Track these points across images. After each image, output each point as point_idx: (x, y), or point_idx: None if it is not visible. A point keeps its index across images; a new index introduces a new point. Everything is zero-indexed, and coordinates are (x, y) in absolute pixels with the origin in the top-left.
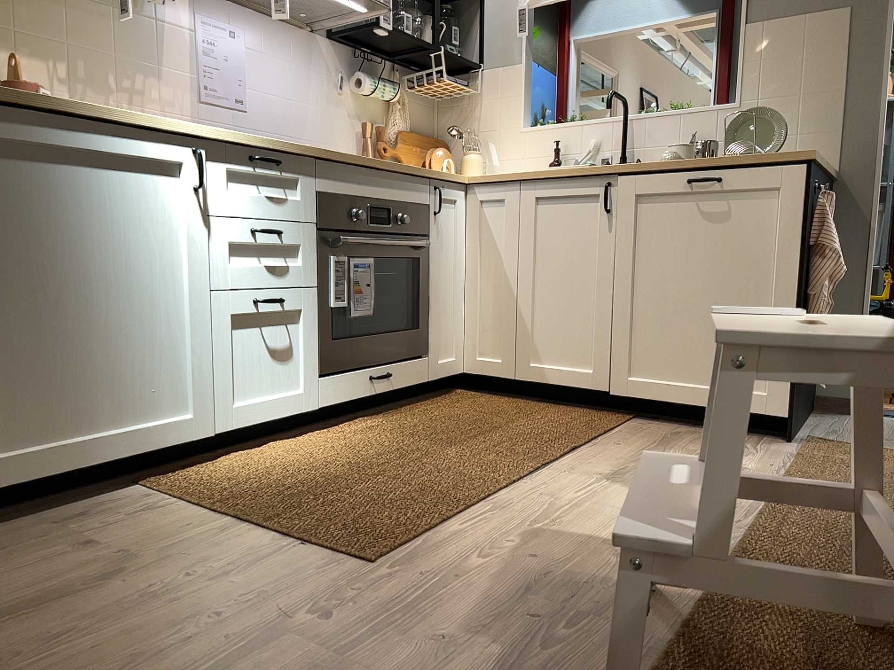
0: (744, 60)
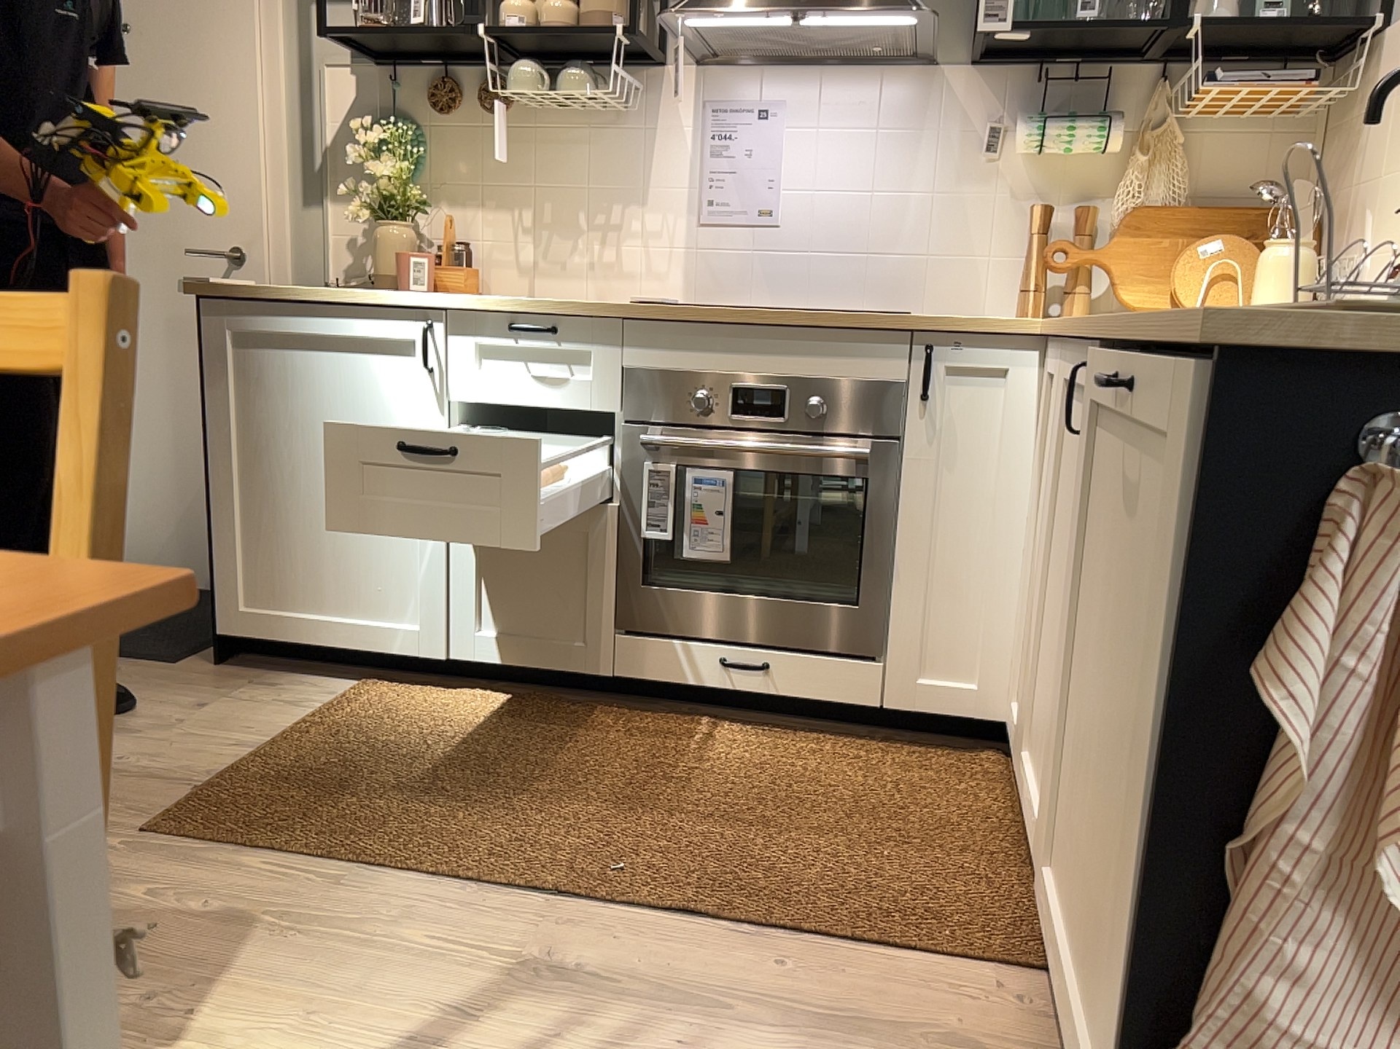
0: None
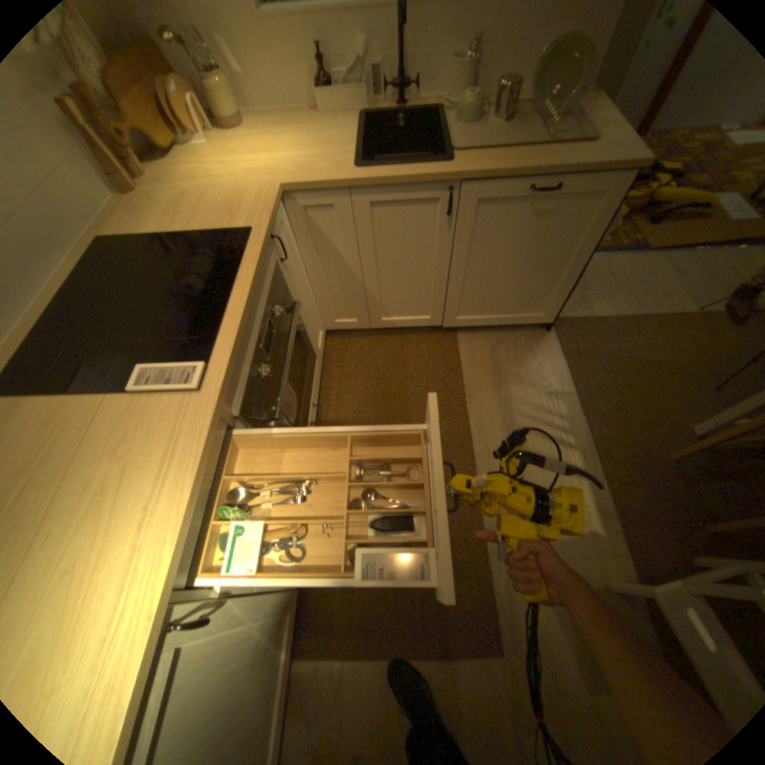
0: None
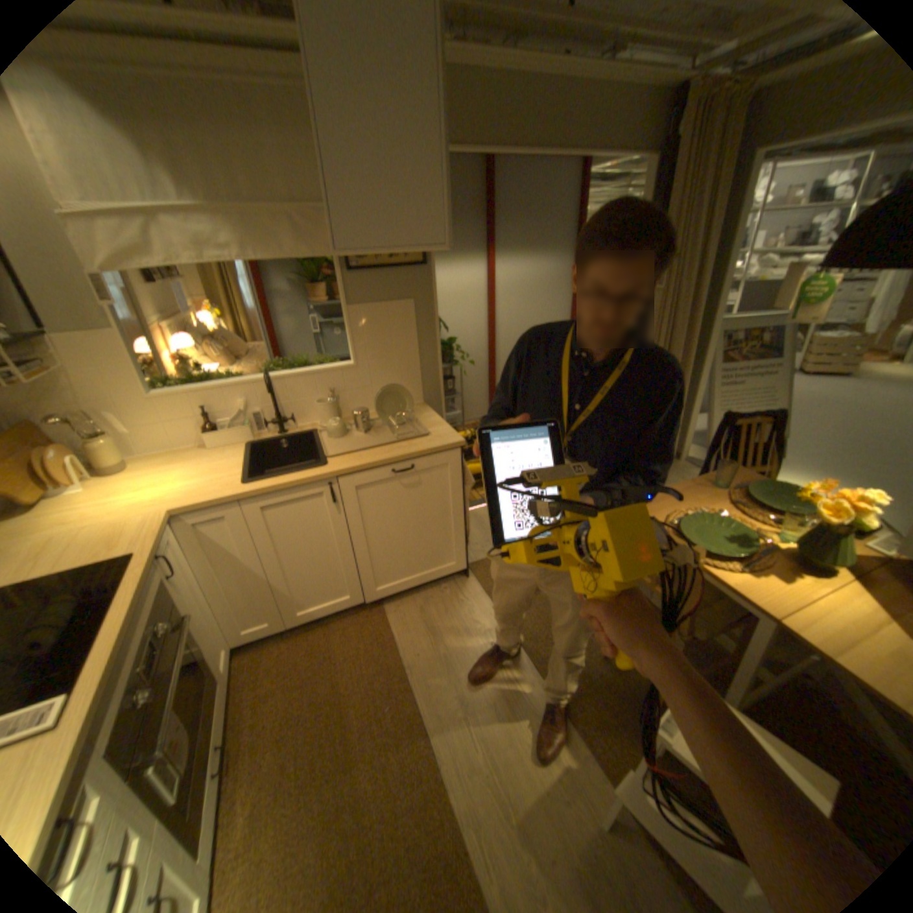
0: (352, 332)
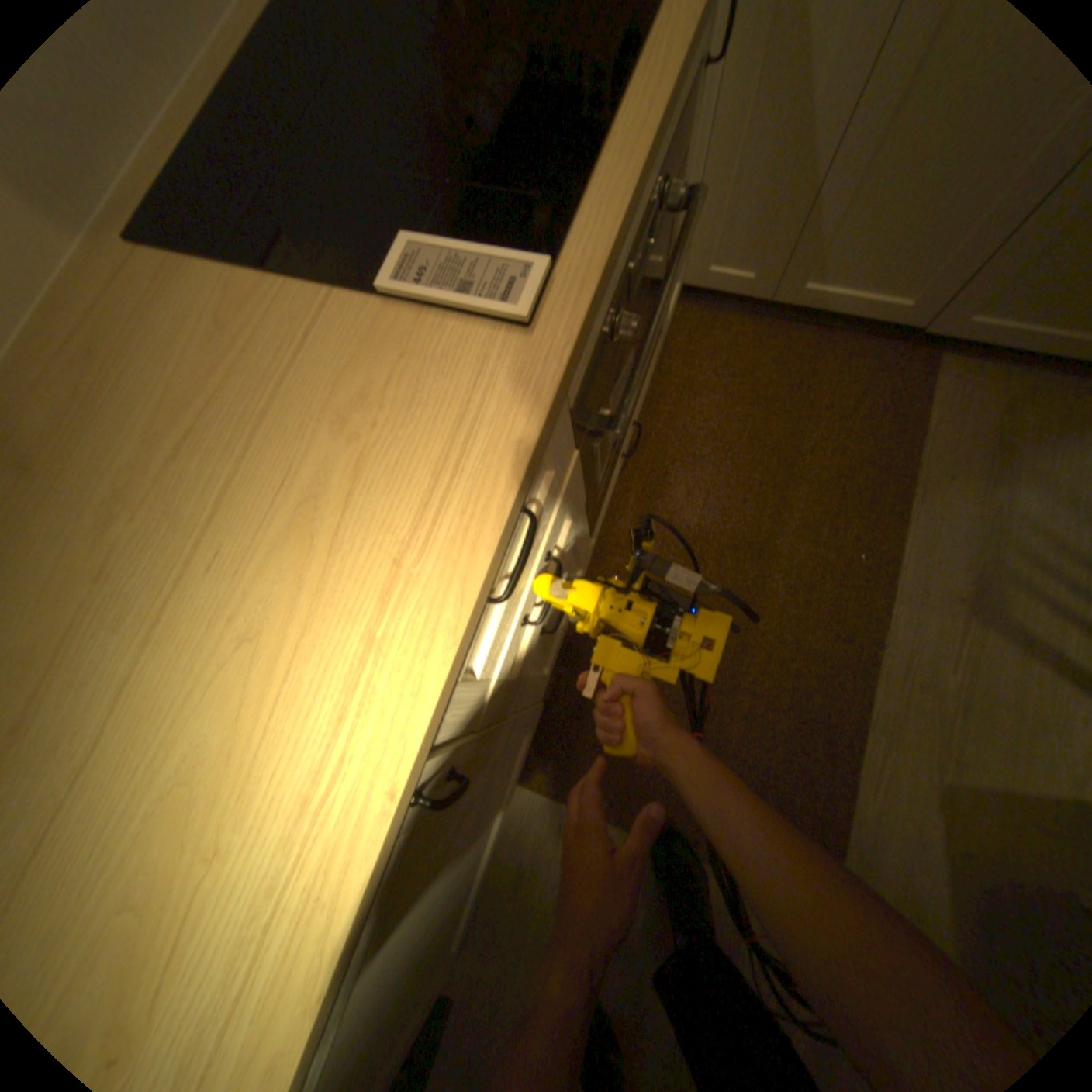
0: None
